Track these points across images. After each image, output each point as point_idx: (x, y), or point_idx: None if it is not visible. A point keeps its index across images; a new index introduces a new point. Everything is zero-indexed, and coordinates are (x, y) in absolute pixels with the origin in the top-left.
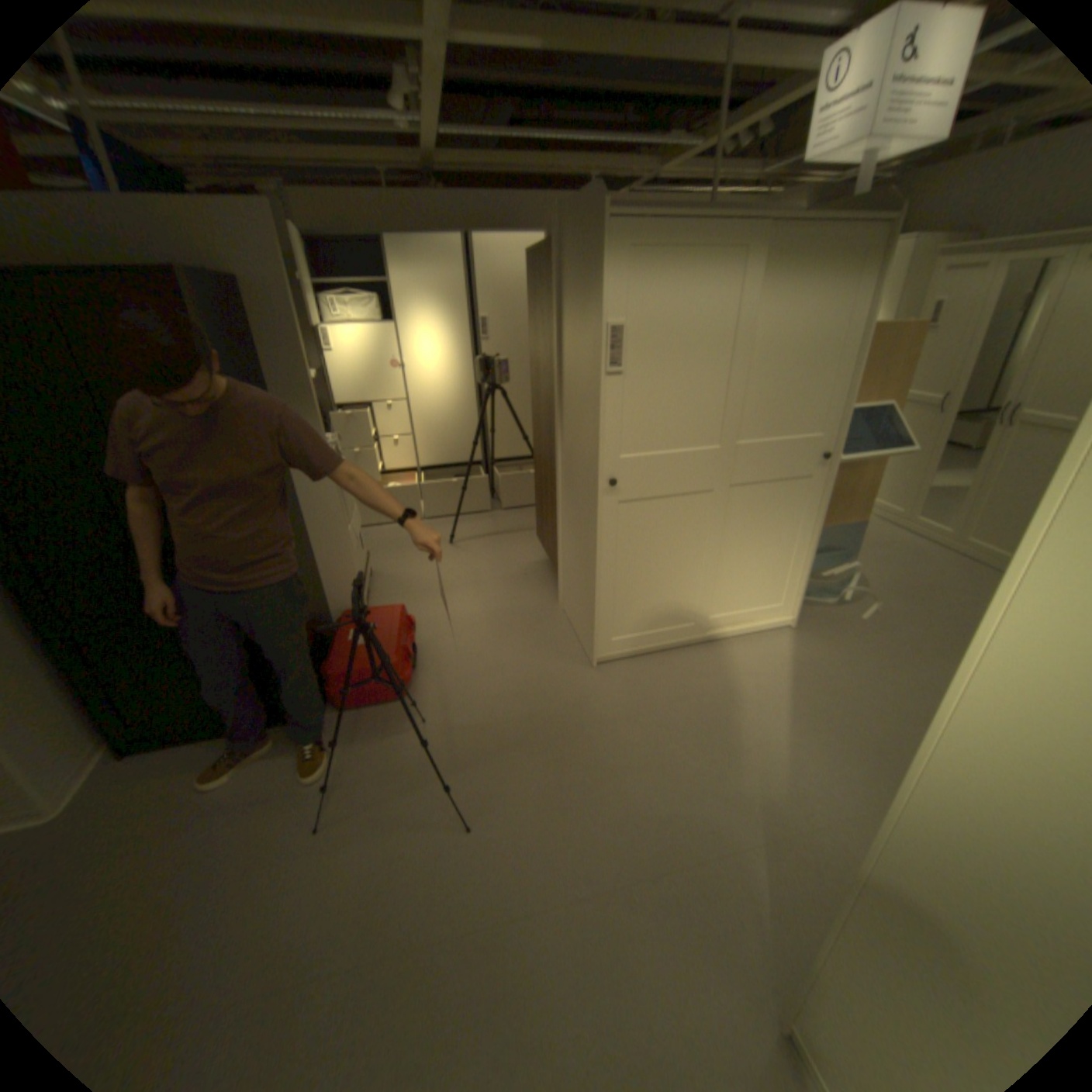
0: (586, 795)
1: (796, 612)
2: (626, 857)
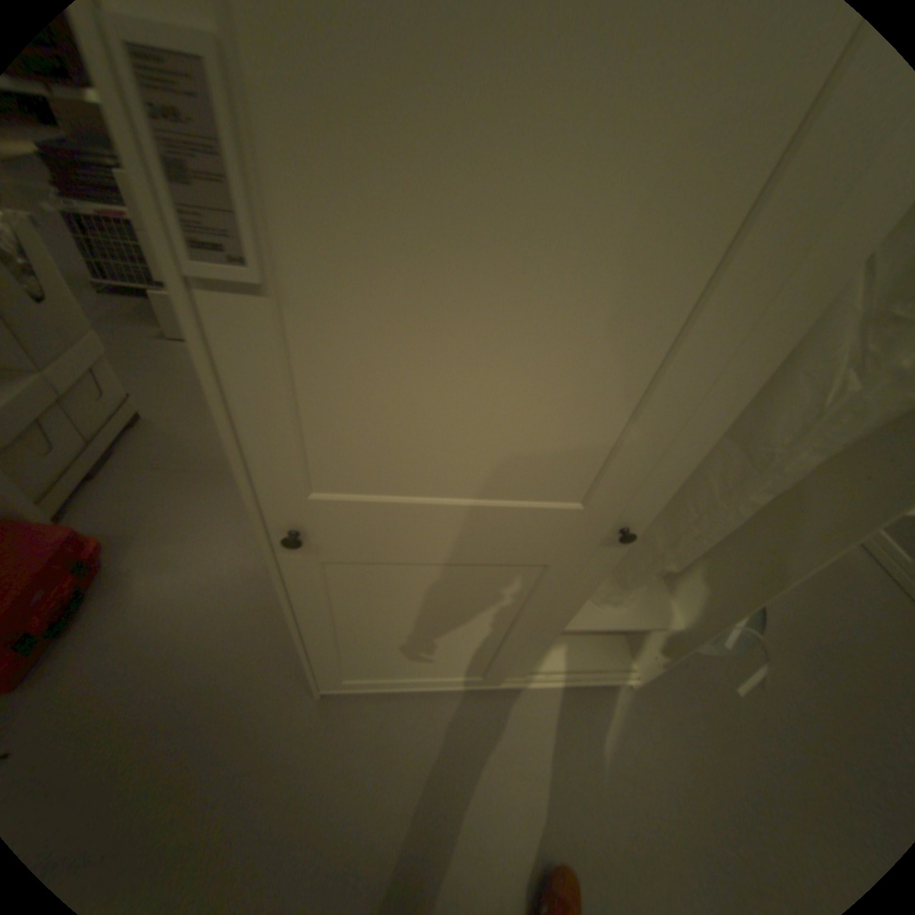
0: None
1: (646, 676)
2: None
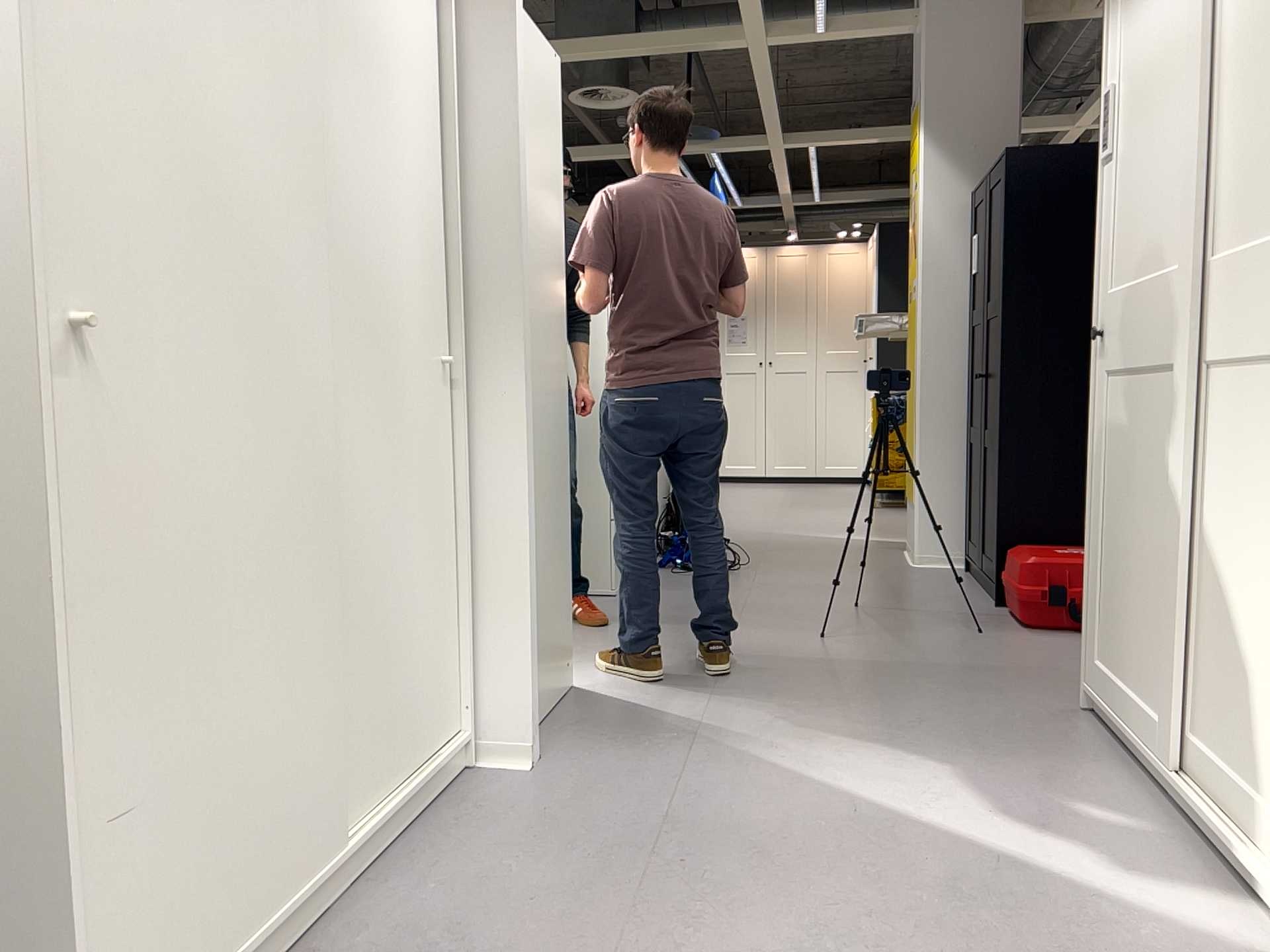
0: (826, 662)
1: None
2: (747, 663)
